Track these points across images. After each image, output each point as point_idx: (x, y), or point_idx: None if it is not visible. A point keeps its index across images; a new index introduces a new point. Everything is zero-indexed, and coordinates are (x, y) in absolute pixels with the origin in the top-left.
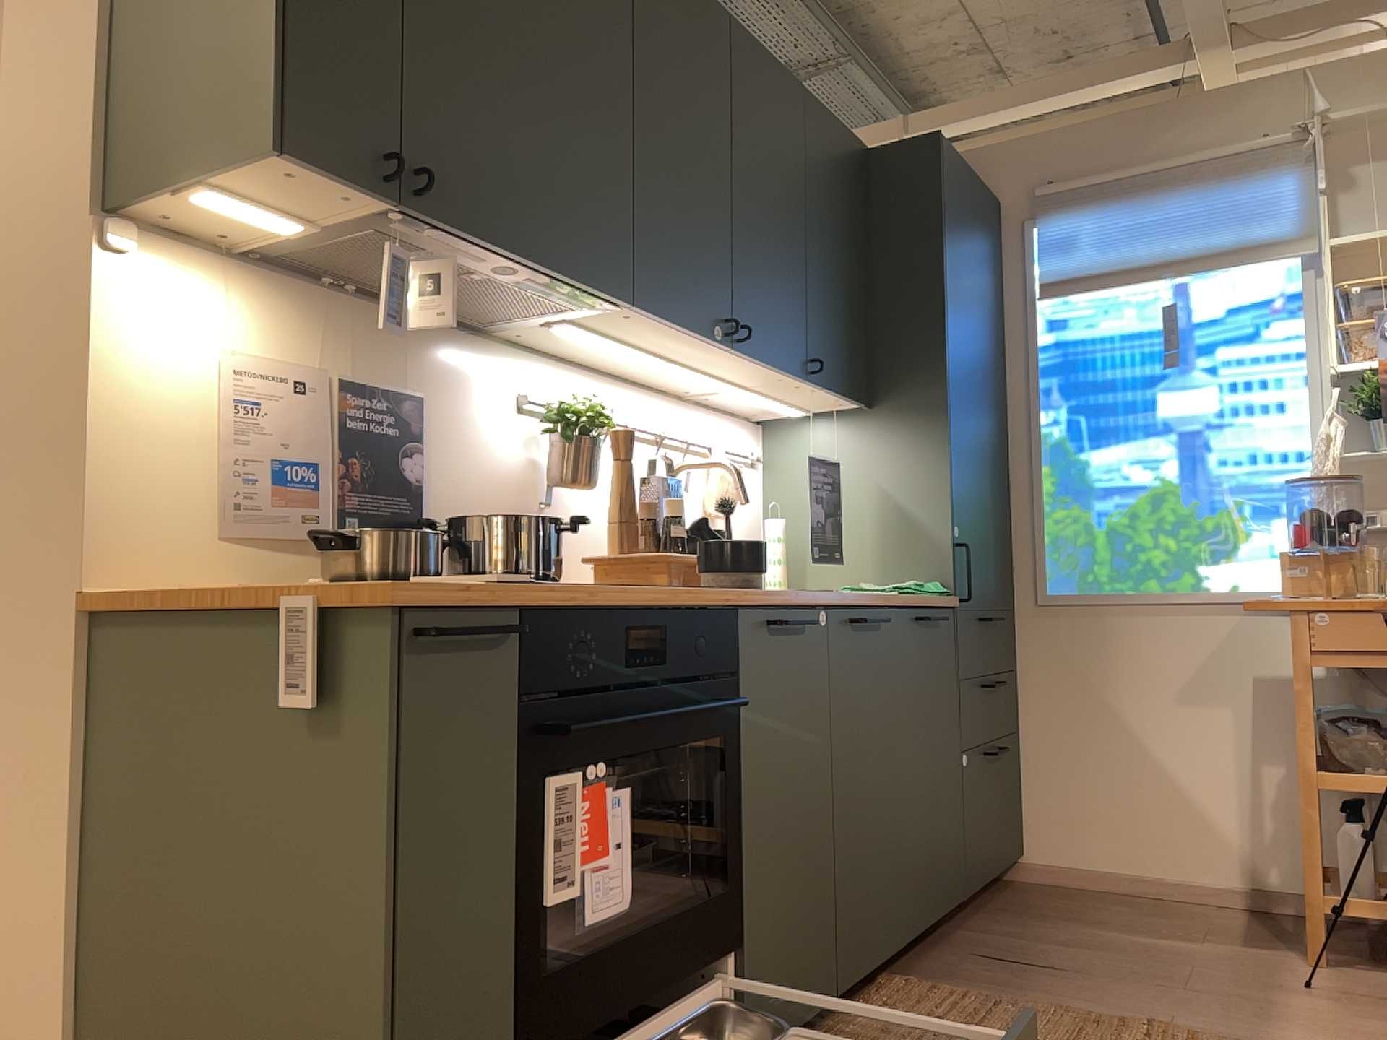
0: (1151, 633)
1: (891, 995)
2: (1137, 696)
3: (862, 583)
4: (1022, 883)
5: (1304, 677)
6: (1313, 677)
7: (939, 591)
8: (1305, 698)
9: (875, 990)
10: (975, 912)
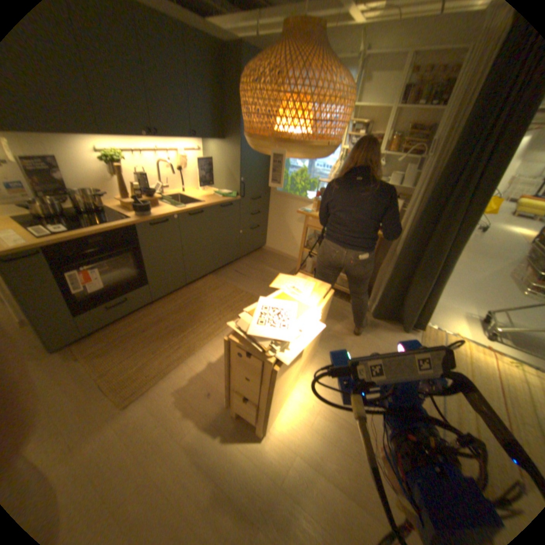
0: (295, 206)
1: (206, 281)
2: (289, 219)
3: (222, 189)
4: (263, 251)
5: (304, 231)
6: (306, 231)
7: (232, 198)
8: (303, 235)
9: (204, 280)
10: (245, 259)
